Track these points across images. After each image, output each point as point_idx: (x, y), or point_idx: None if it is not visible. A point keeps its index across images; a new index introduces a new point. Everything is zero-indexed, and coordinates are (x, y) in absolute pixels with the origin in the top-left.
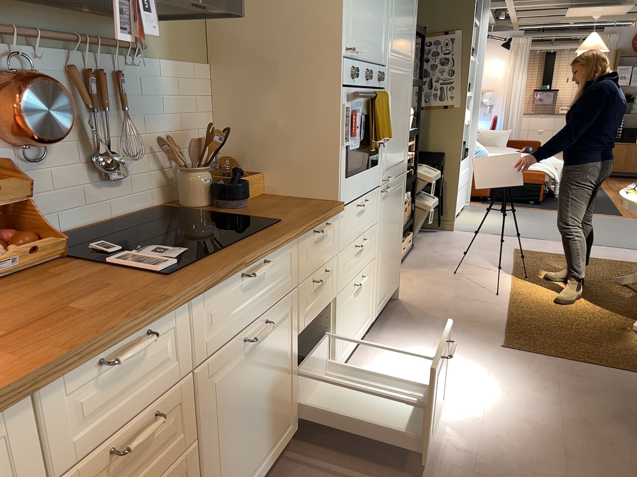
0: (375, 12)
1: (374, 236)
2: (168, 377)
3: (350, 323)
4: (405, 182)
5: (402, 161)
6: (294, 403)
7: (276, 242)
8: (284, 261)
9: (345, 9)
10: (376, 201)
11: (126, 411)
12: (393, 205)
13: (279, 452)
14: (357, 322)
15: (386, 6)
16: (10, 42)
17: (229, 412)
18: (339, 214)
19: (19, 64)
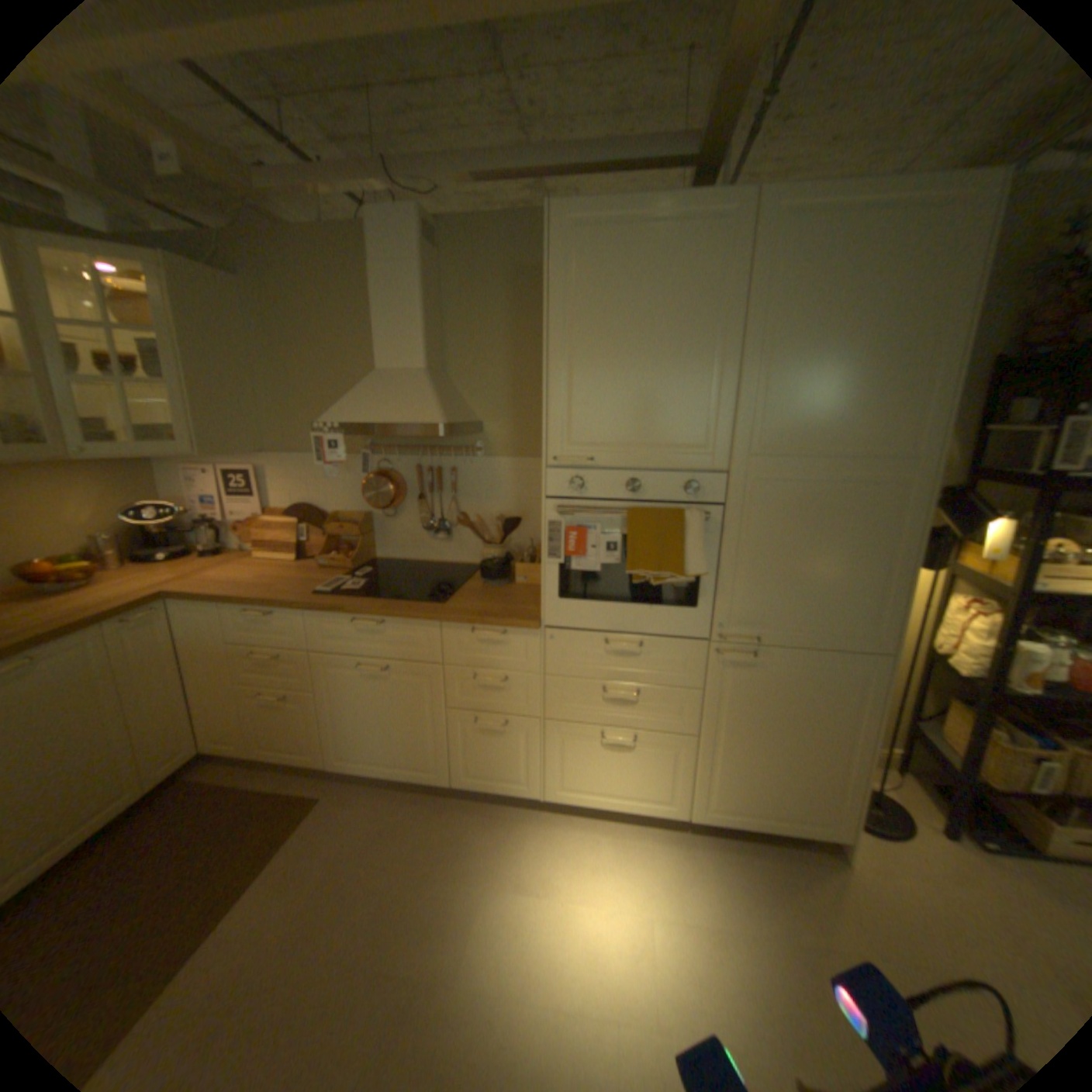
0: (667, 397)
1: (692, 706)
2: (287, 644)
3: (590, 772)
4: (887, 674)
5: (861, 631)
6: (441, 763)
7: (389, 612)
8: (416, 634)
9: (547, 413)
10: (697, 658)
11: (260, 642)
12: (801, 693)
13: (416, 784)
14: (618, 786)
15: (724, 380)
16: (384, 453)
17: (344, 702)
18: (545, 633)
19: (385, 465)
